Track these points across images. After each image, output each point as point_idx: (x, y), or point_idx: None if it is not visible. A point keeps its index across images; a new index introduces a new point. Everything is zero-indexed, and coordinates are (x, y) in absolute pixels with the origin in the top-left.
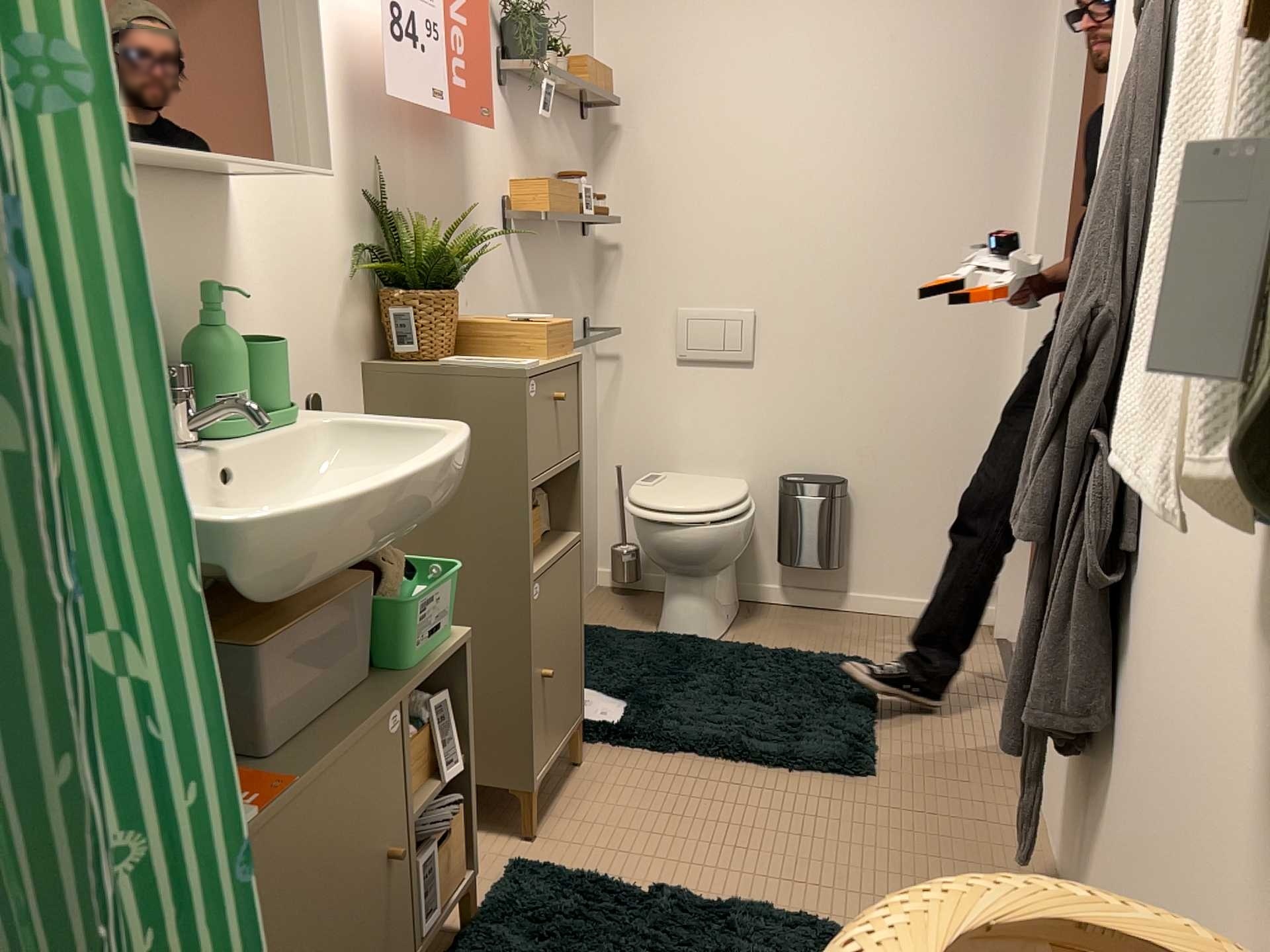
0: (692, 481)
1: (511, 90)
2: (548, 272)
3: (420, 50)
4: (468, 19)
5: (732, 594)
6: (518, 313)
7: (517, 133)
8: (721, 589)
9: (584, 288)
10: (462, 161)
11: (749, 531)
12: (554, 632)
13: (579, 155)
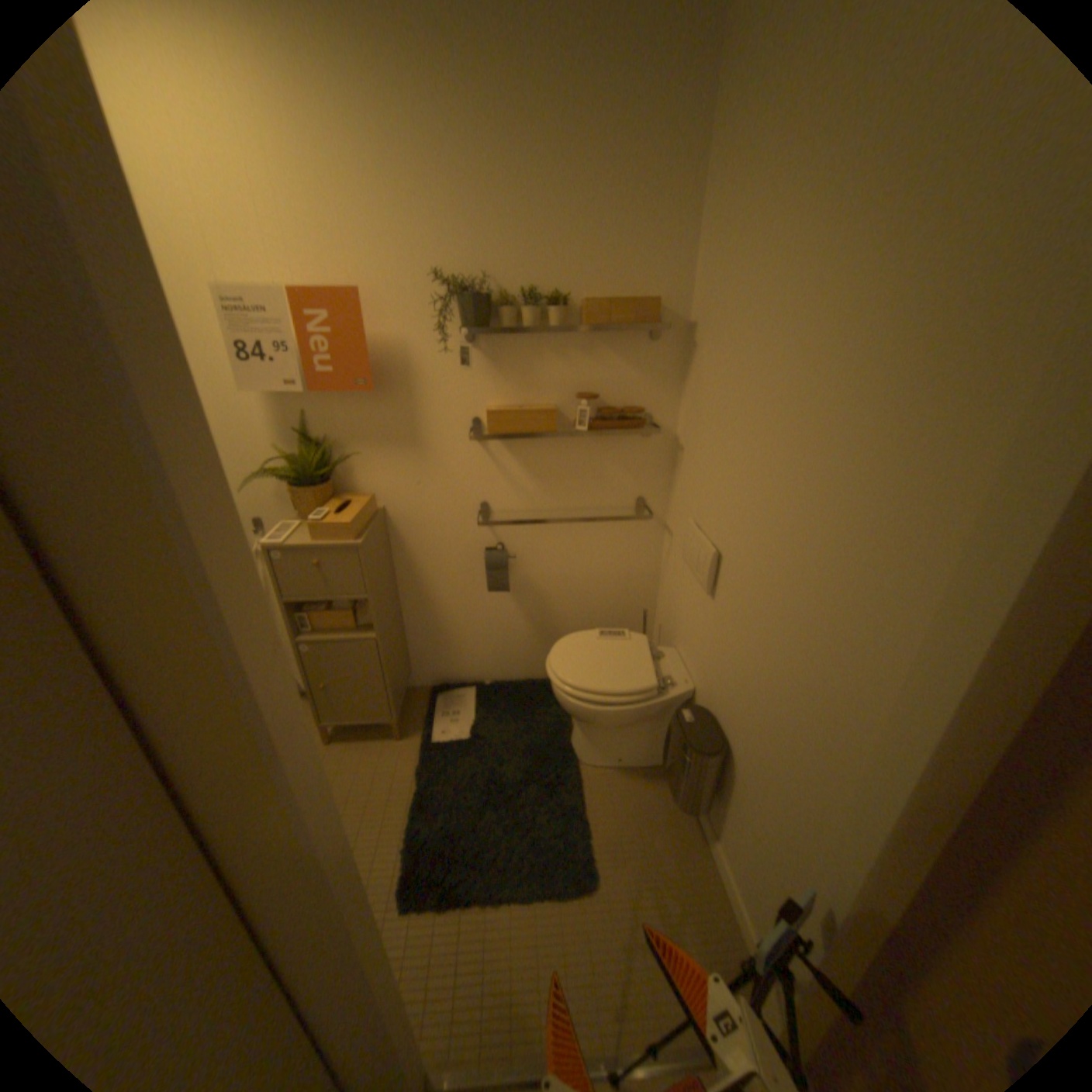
0: (631, 653)
1: (486, 335)
2: (555, 462)
3: (262, 357)
4: (326, 321)
5: (637, 748)
6: (494, 489)
7: (495, 366)
8: (610, 738)
9: (637, 472)
10: (402, 398)
11: (597, 717)
12: (334, 673)
13: (638, 365)
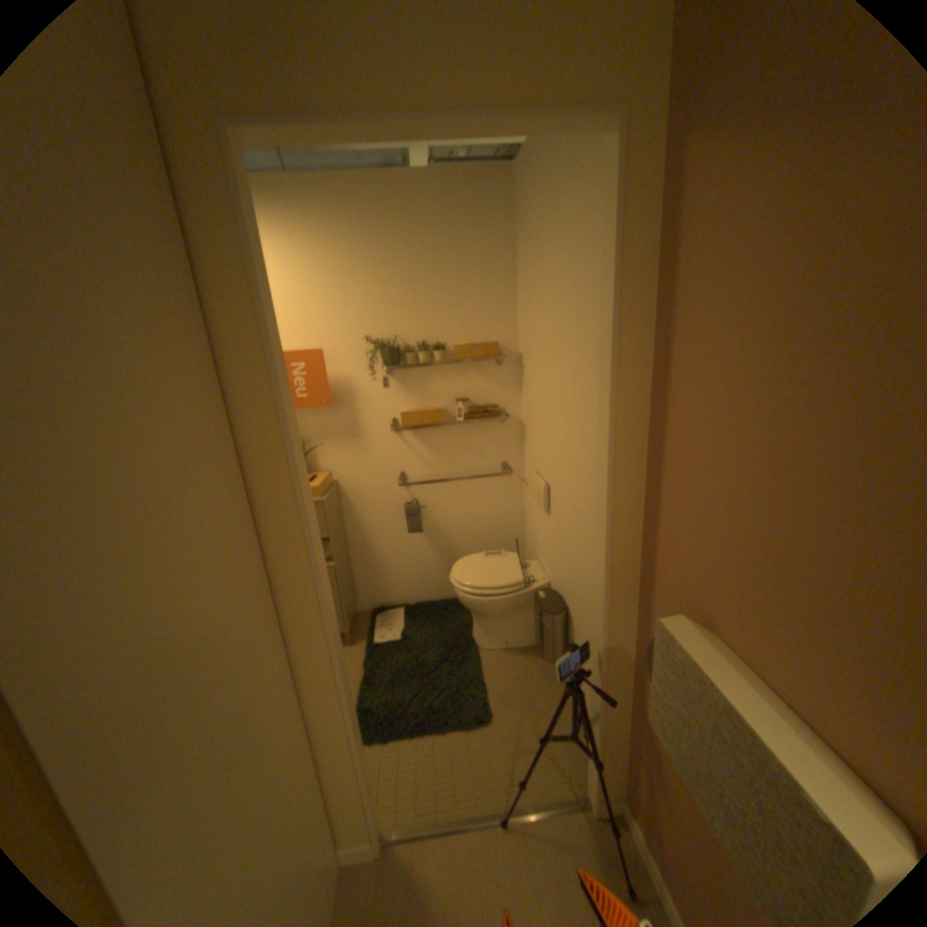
0: (506, 564)
1: (398, 371)
2: (446, 444)
3: None
4: (304, 370)
5: (517, 634)
6: (408, 464)
7: (404, 388)
8: (498, 627)
9: (500, 446)
10: (348, 411)
11: (484, 606)
12: None
13: (492, 381)
